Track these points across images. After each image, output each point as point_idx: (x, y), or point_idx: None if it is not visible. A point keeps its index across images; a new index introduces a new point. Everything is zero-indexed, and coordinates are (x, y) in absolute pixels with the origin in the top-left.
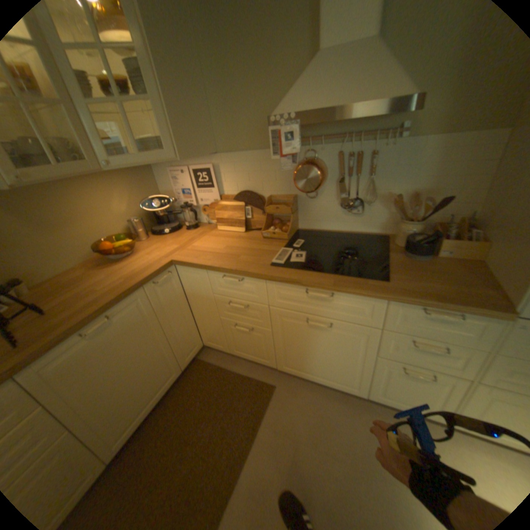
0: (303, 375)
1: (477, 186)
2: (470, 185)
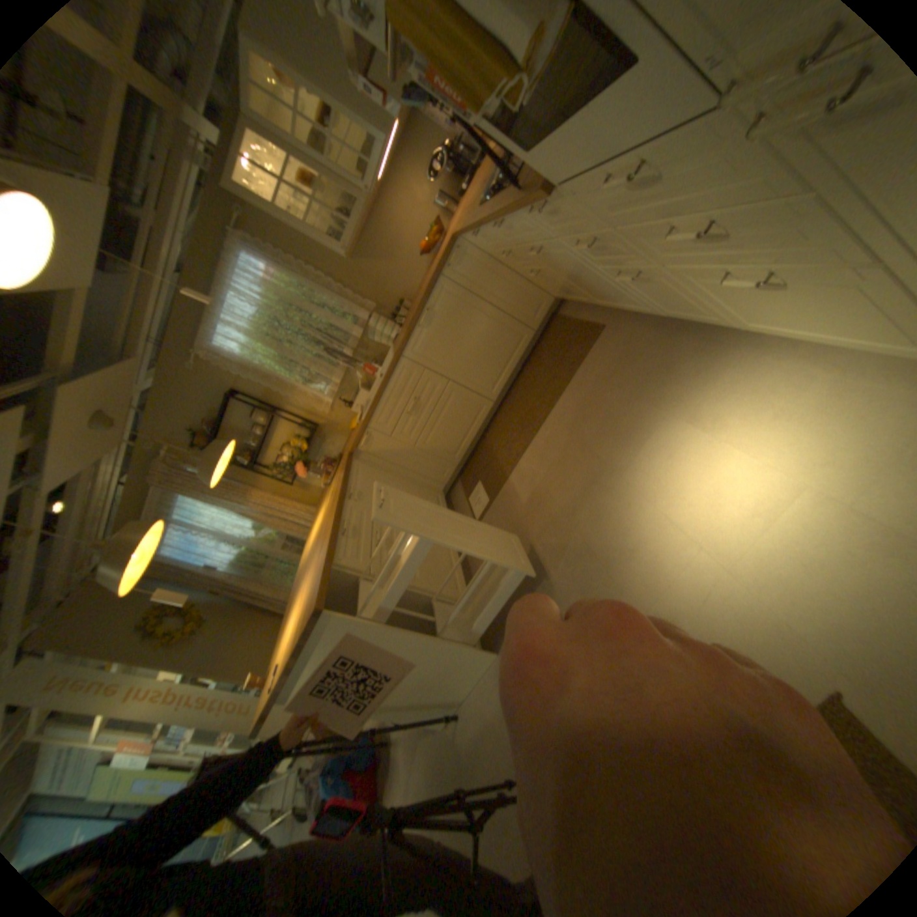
0: (614, 303)
1: None
2: None
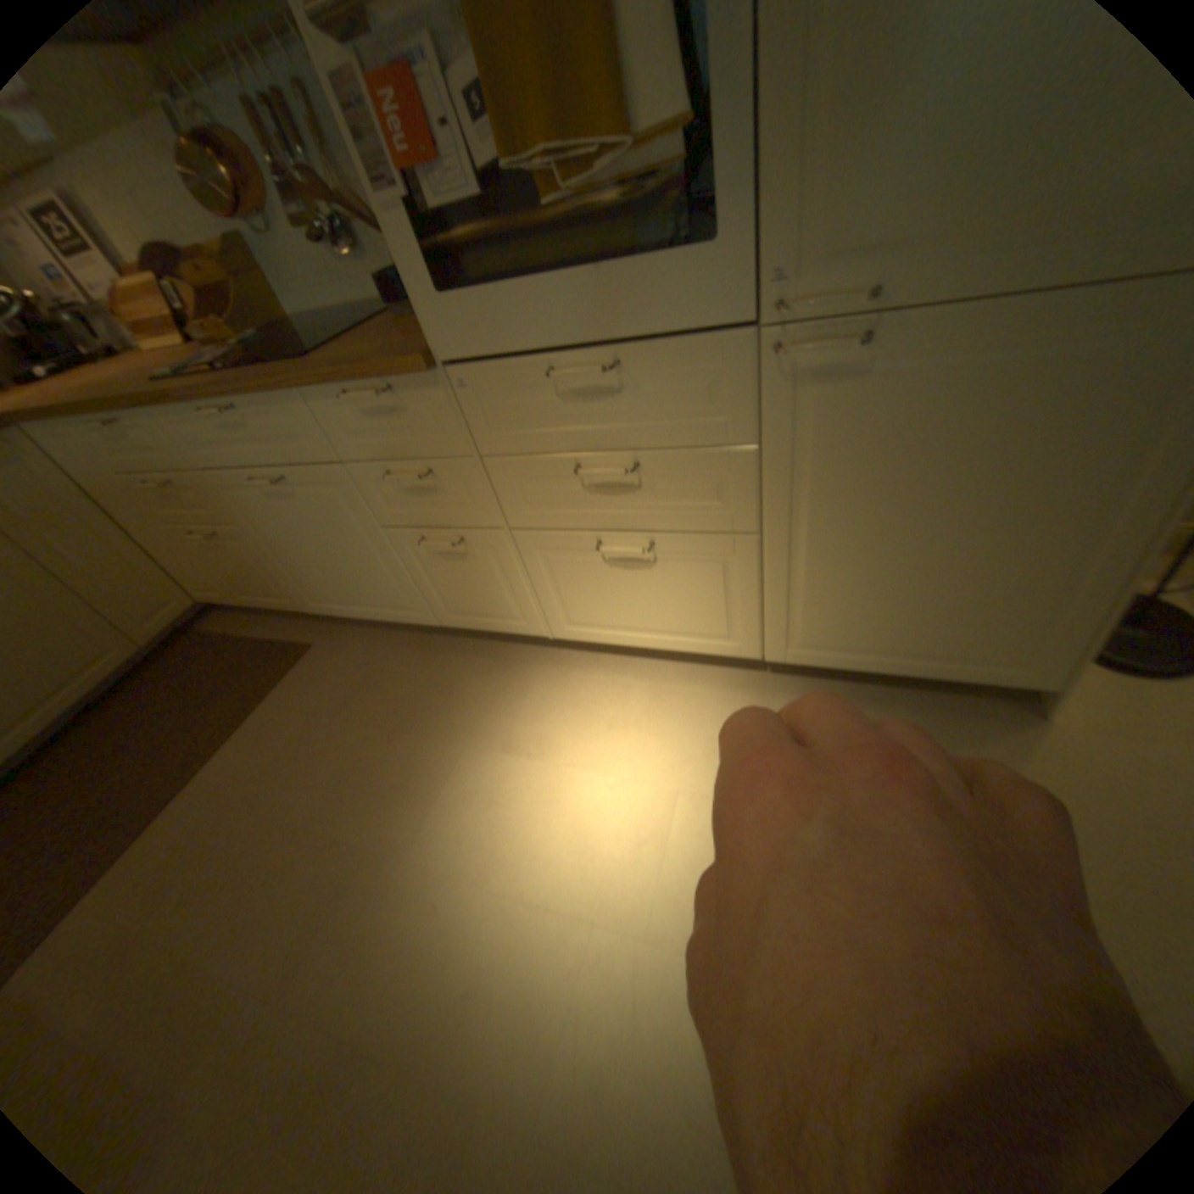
0: (343, 613)
1: None
2: None
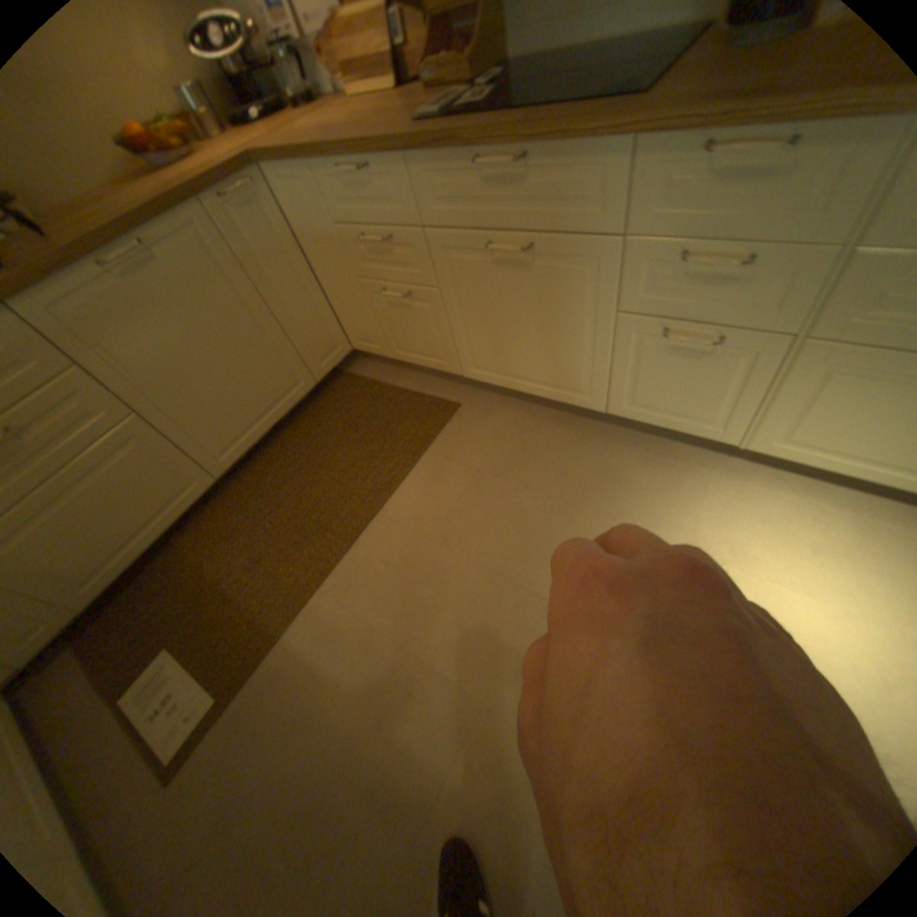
0: (501, 381)
1: None
2: None
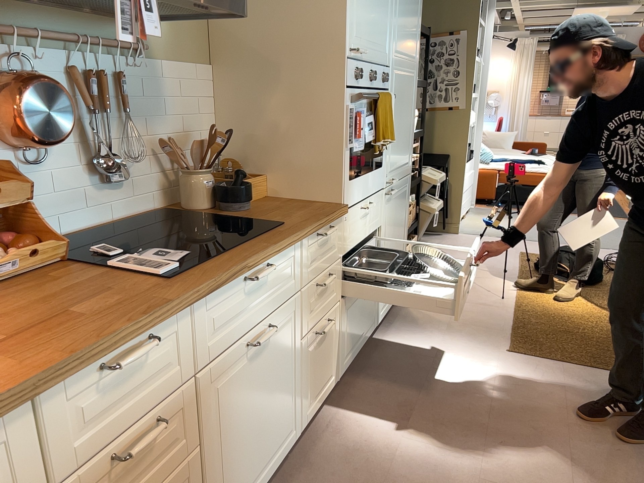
0: None
1: (209, 127)
2: (205, 127)
